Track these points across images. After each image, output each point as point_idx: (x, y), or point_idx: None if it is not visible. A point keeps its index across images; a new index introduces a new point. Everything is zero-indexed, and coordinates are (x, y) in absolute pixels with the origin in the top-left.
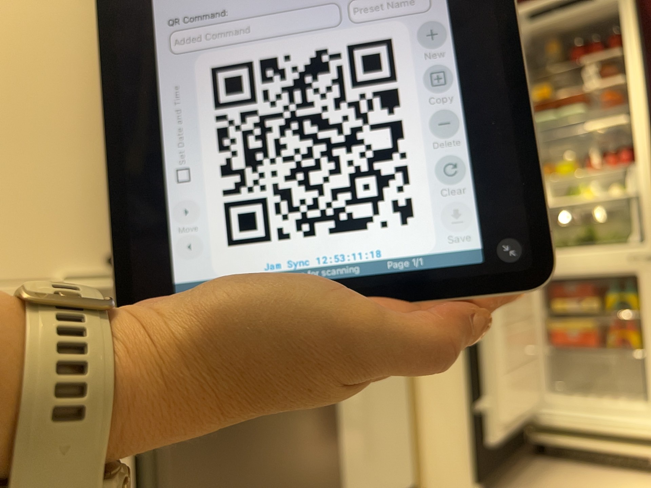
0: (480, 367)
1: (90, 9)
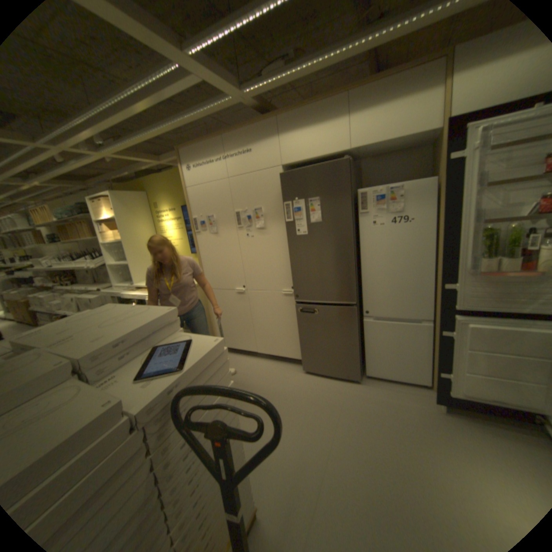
0: (451, 360)
1: (284, 232)
